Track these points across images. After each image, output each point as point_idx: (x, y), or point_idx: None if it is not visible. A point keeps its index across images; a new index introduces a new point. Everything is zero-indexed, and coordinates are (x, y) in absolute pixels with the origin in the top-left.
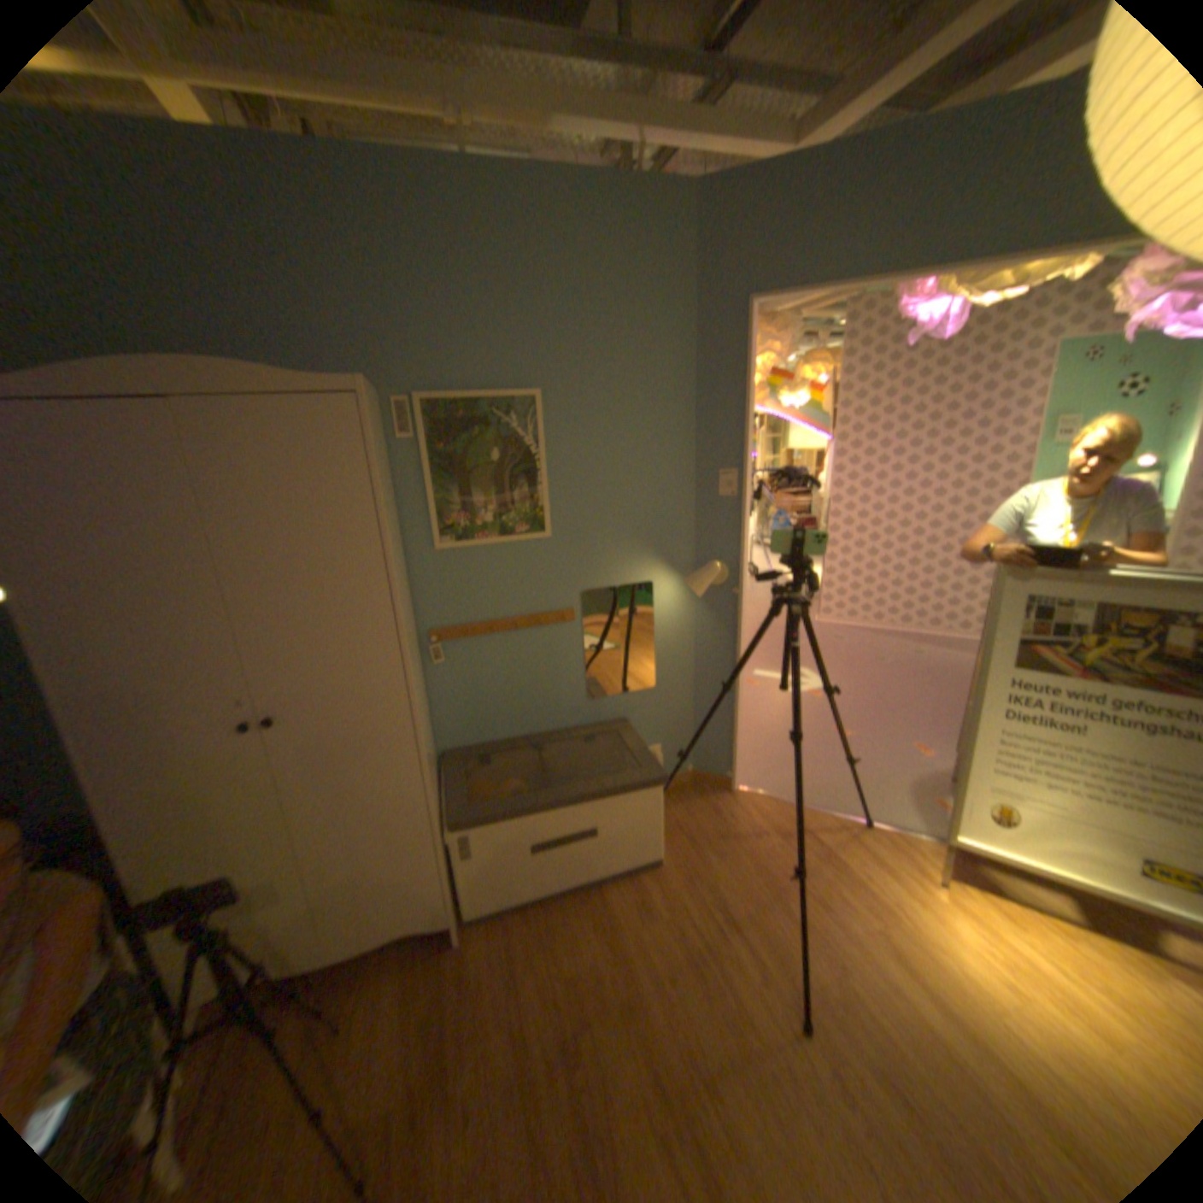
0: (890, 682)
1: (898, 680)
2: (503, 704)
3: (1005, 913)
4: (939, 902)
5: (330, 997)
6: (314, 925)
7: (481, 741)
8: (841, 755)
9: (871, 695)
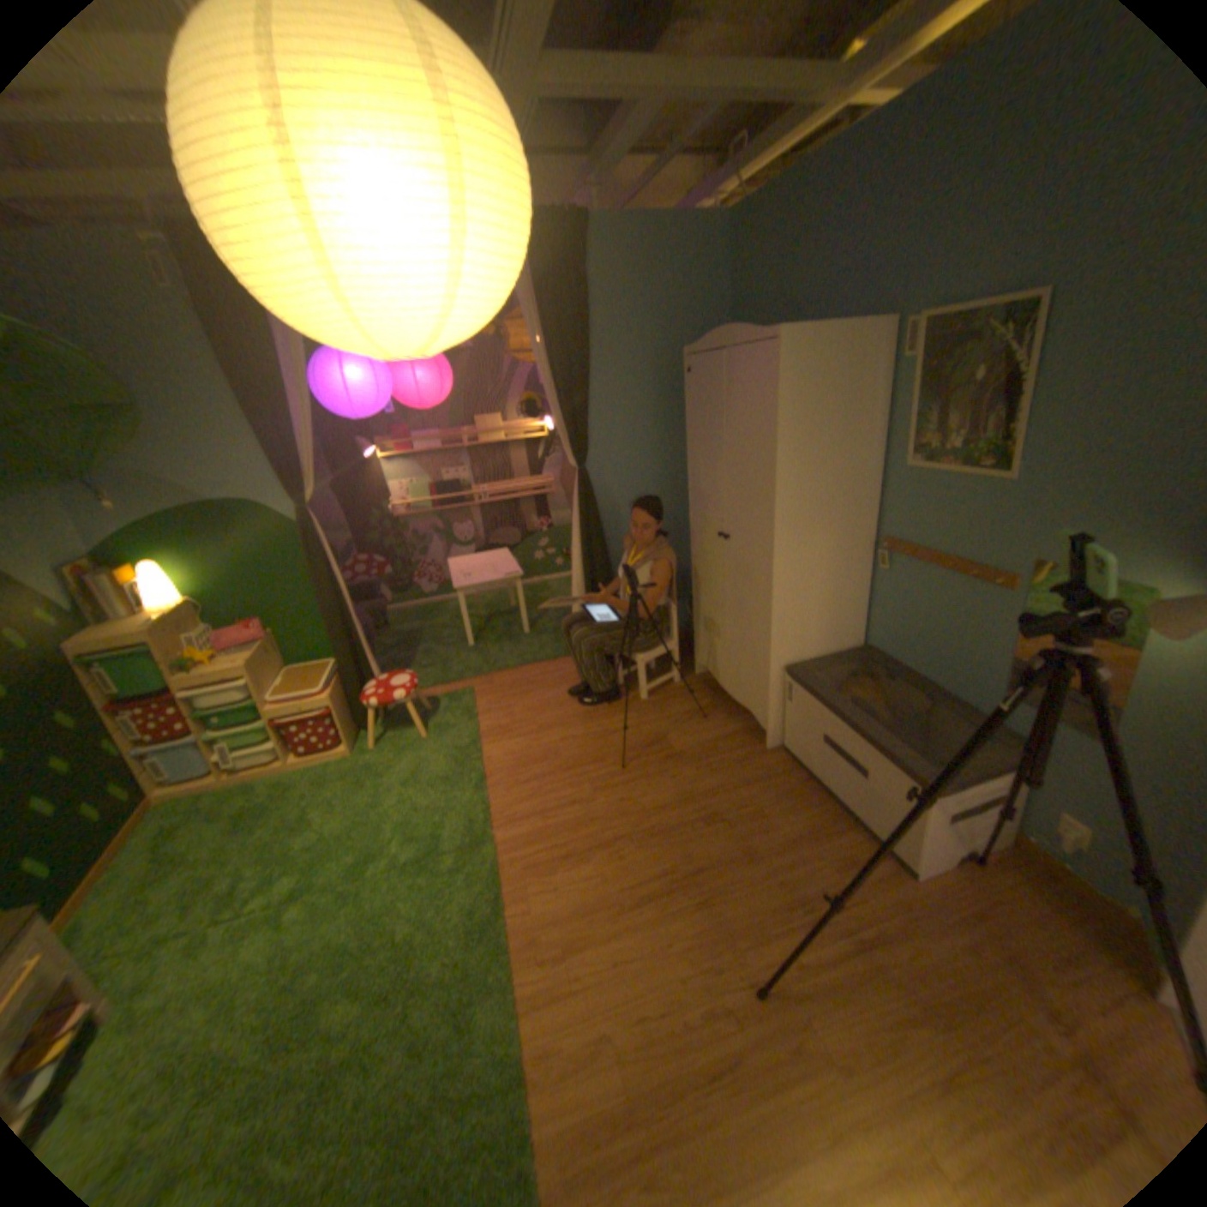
0: None
1: None
2: (922, 640)
3: None
4: None
5: (721, 711)
6: (726, 667)
7: (897, 661)
8: None
9: None
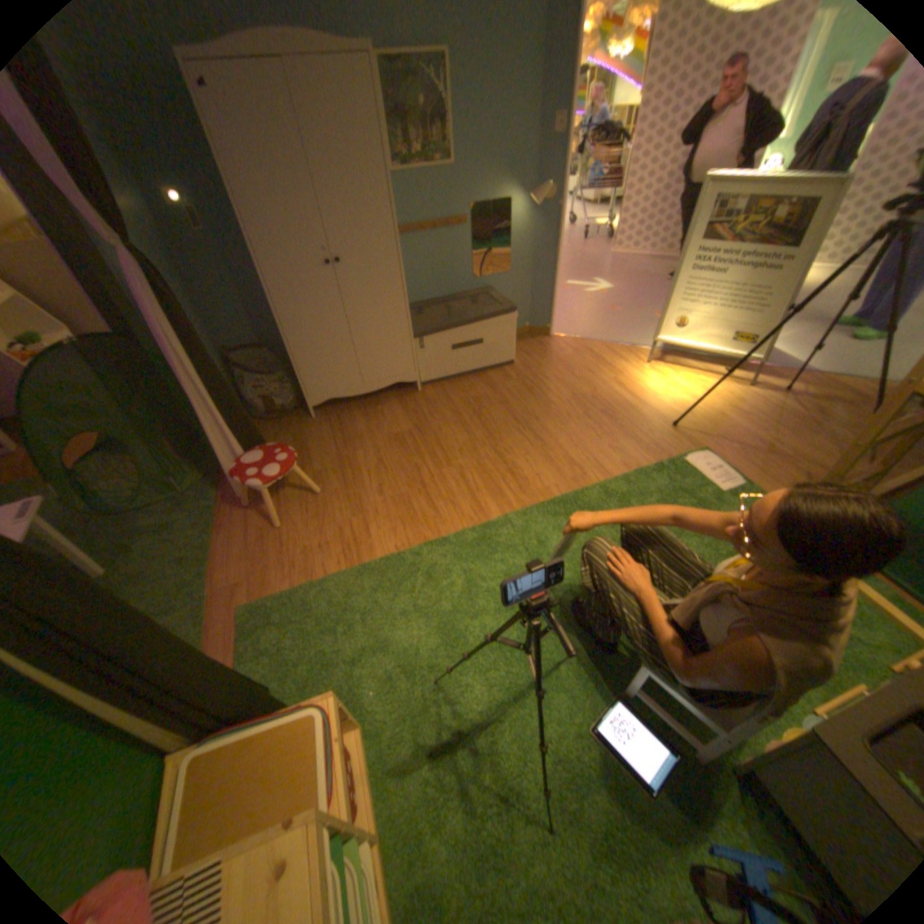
0: (649, 284)
1: (655, 283)
2: (427, 279)
3: (672, 370)
4: (643, 368)
5: (368, 408)
6: (359, 373)
7: (416, 302)
8: (611, 319)
9: (636, 291)
